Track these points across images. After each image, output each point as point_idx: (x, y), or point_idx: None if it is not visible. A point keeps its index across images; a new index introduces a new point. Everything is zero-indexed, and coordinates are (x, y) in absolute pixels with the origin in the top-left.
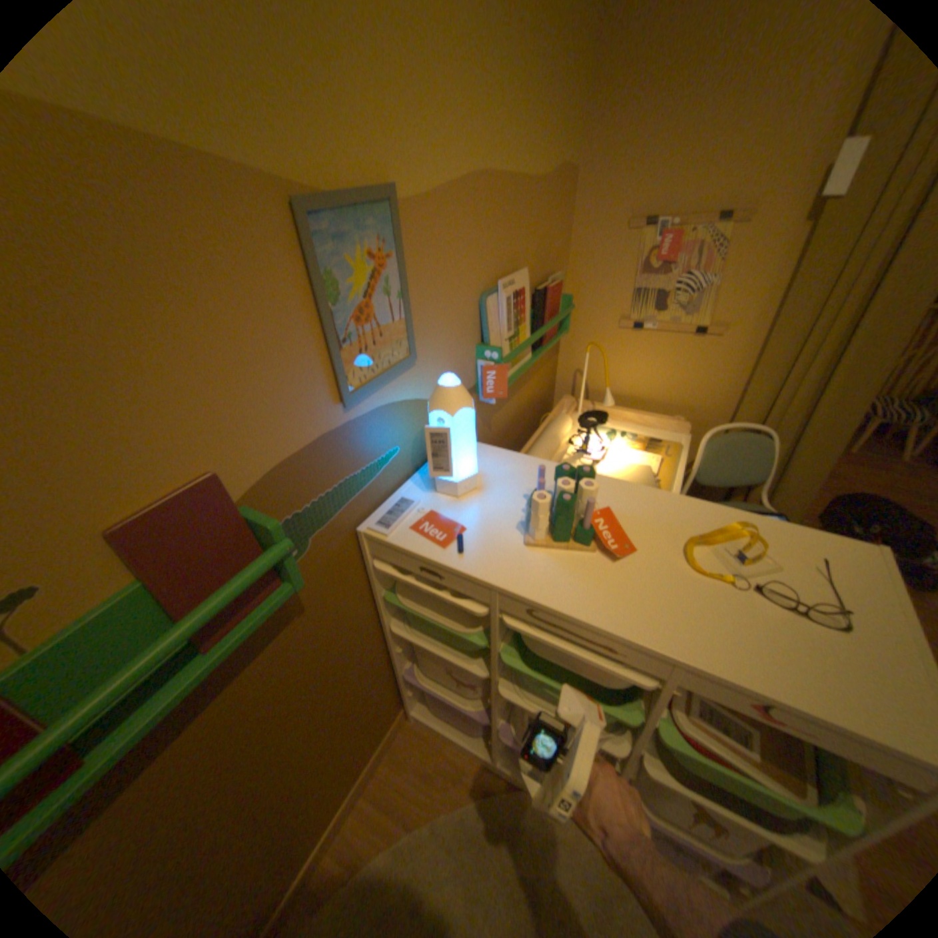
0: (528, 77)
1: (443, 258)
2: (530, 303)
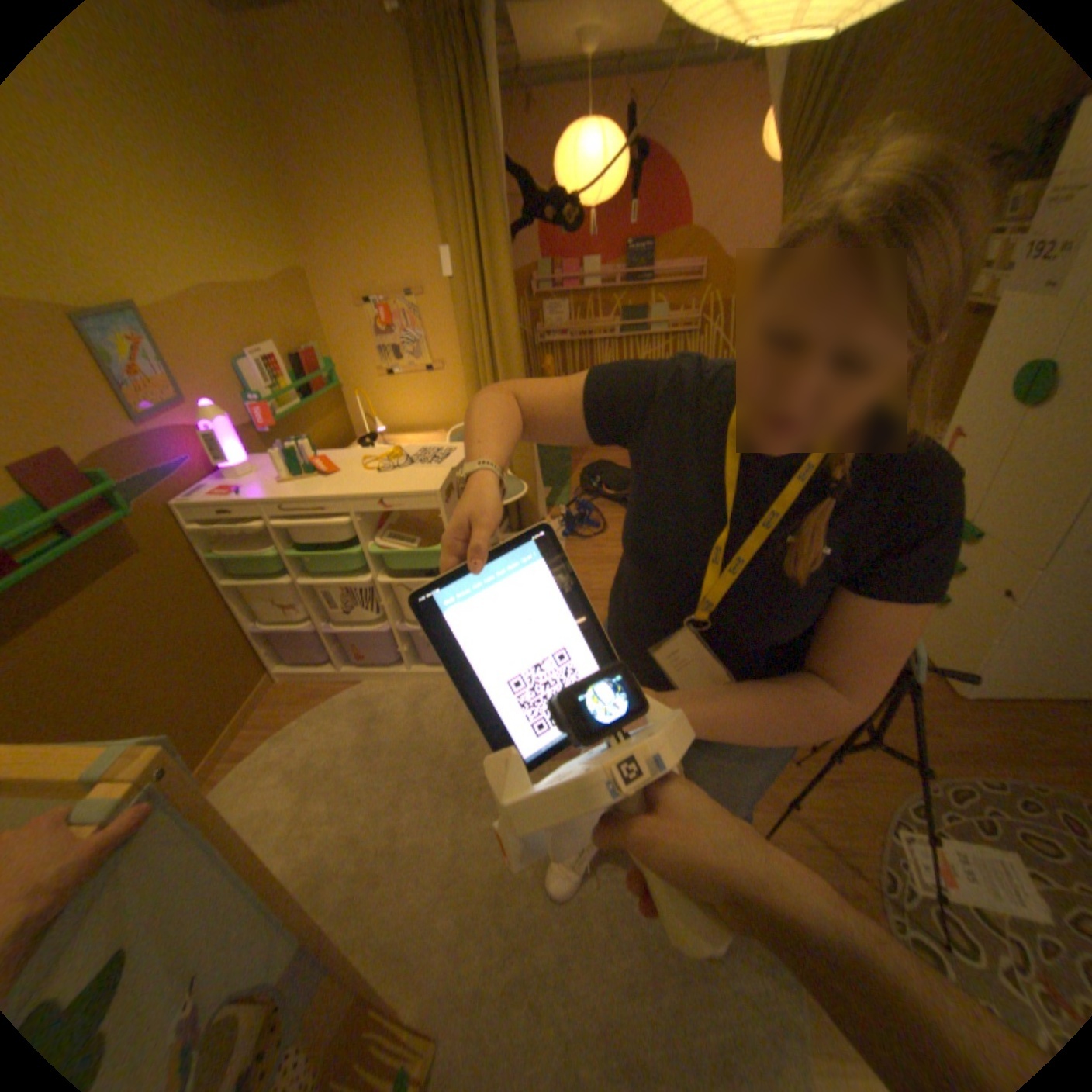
0: (222, 228)
1: (186, 339)
2: (284, 365)
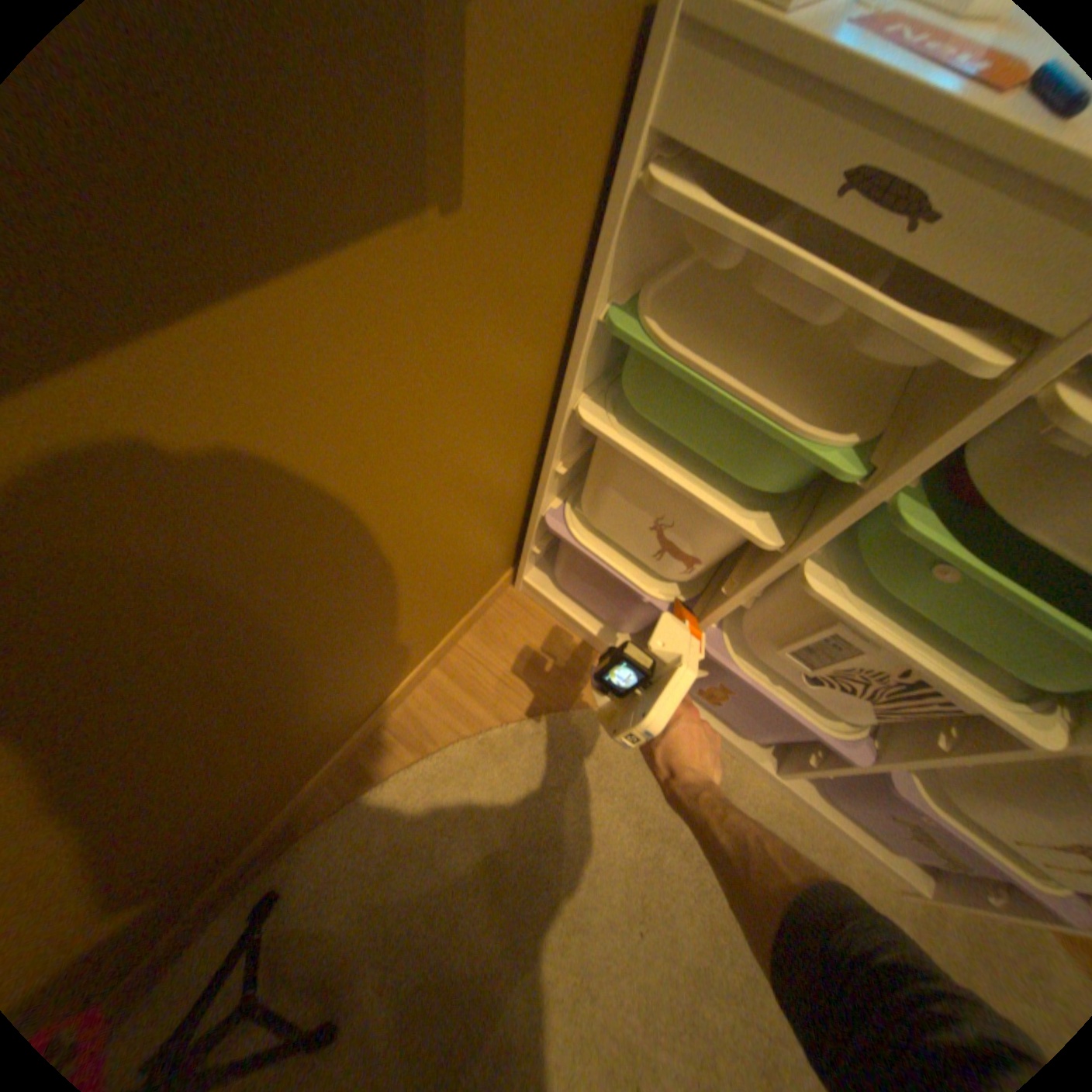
0: None
1: None
2: None
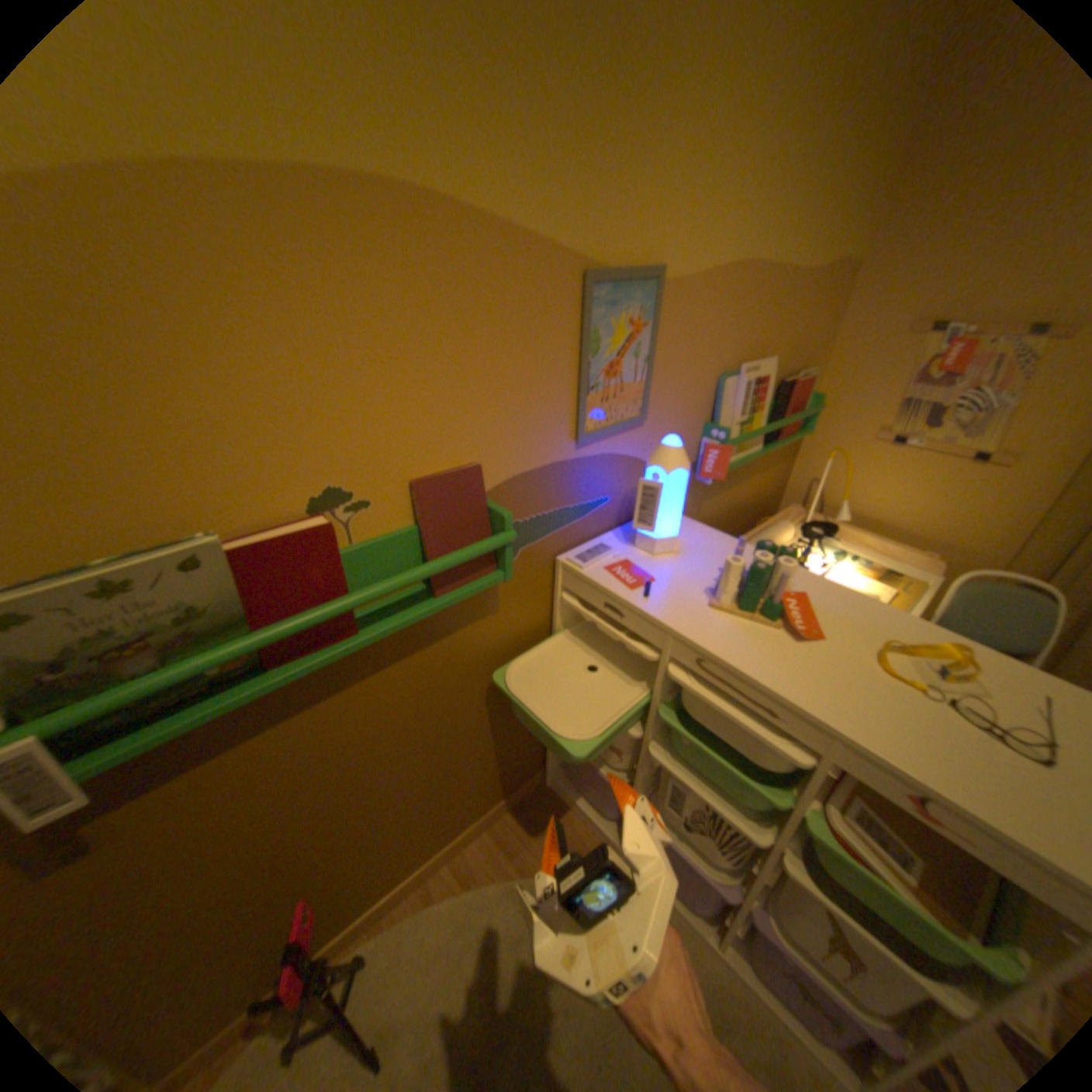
0: (819, 174)
1: (693, 333)
2: (773, 392)
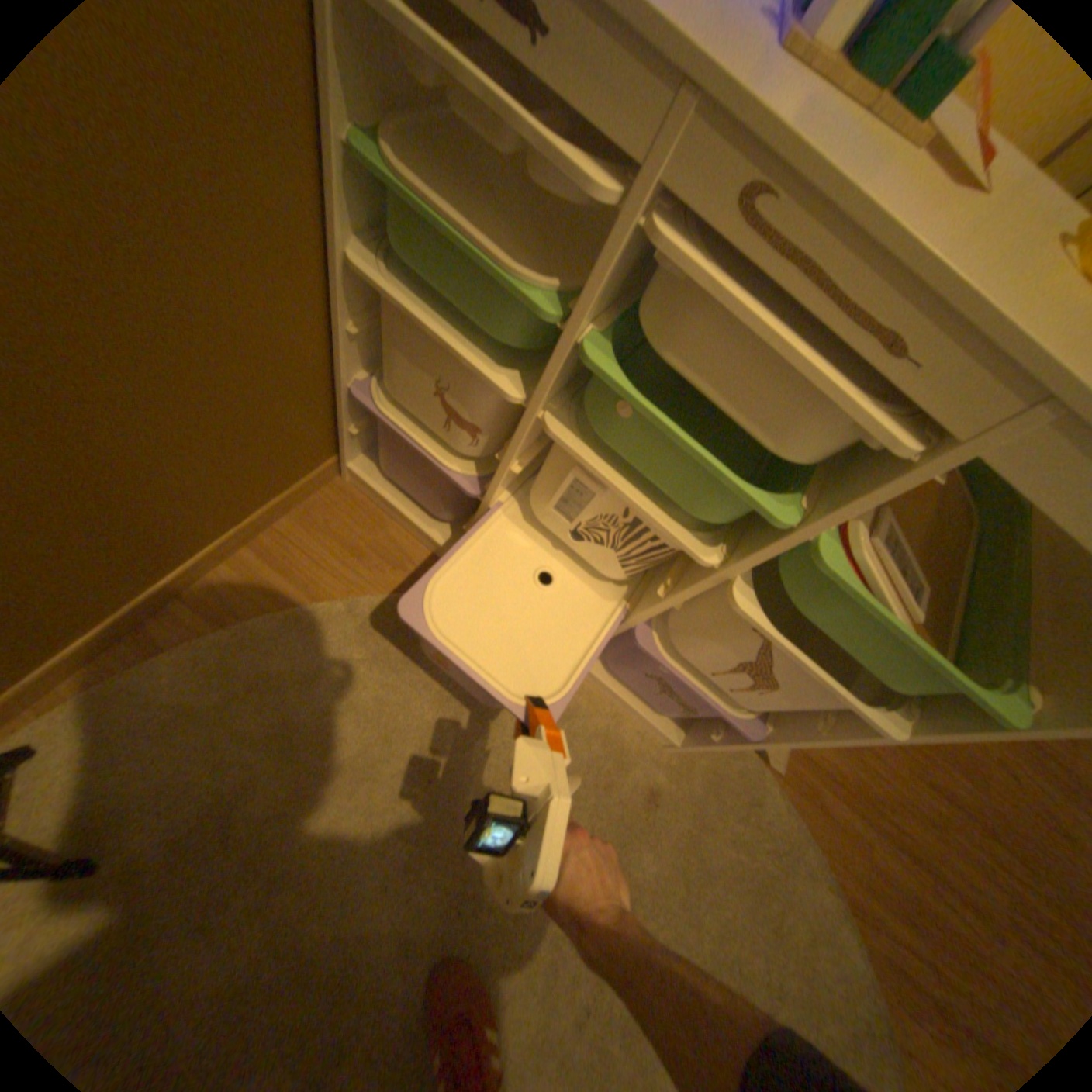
0: None
1: None
2: None
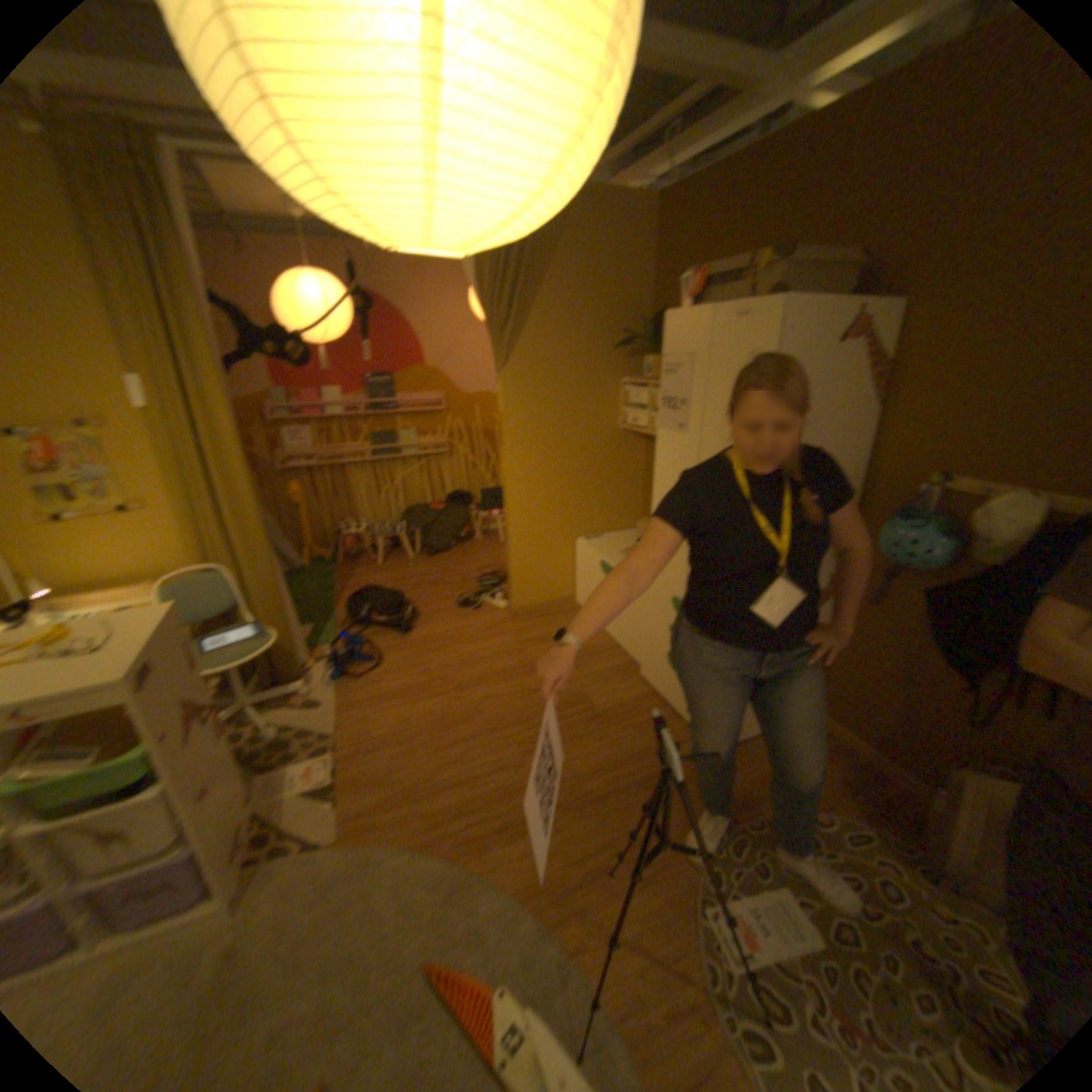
0: None
1: None
2: None
